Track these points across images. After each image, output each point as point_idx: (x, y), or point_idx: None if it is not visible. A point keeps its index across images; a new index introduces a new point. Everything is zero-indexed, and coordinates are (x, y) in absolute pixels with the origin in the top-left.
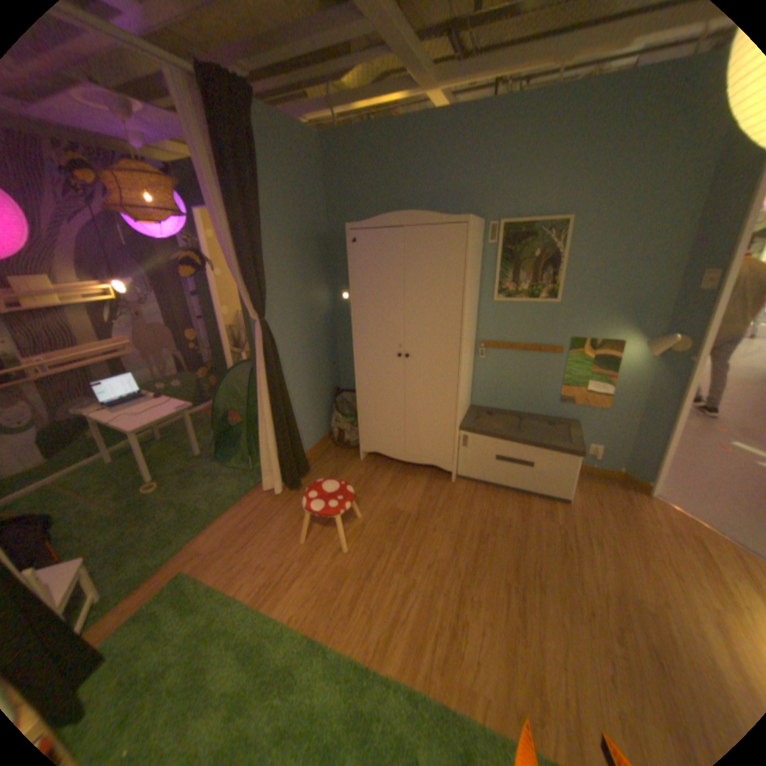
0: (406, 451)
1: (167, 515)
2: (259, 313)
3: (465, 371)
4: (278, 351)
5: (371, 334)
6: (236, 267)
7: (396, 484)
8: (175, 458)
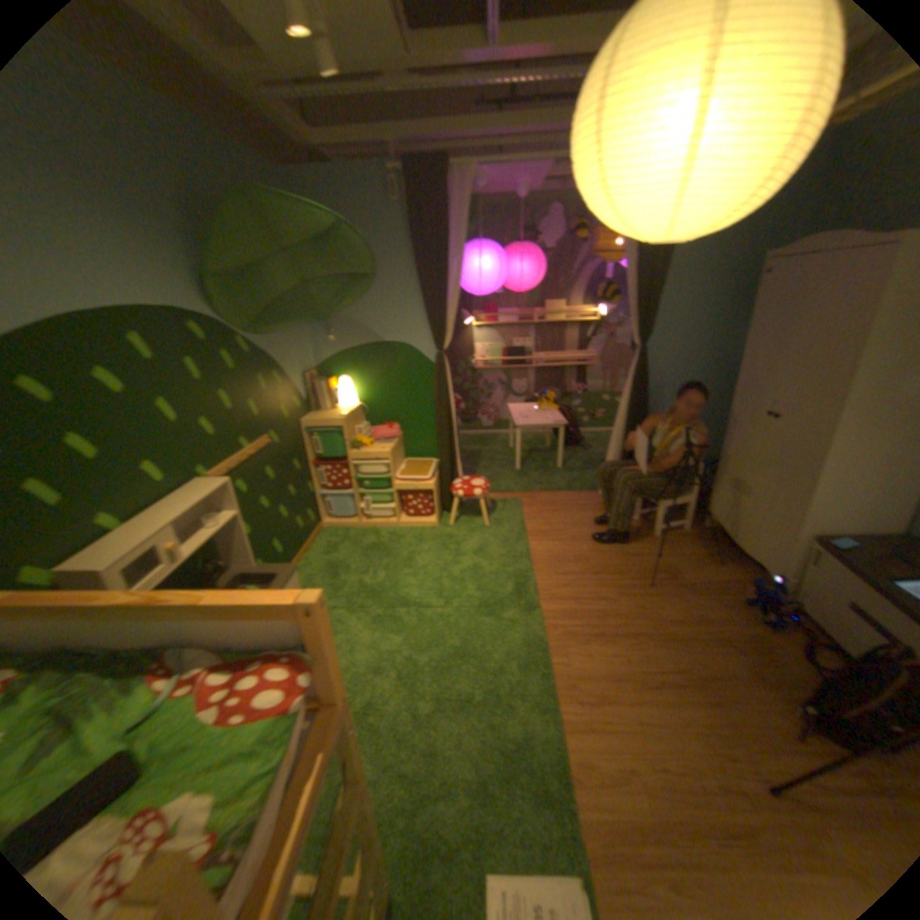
0: (745, 538)
1: (540, 475)
2: (648, 341)
3: (854, 462)
4: (659, 381)
5: (752, 382)
6: (634, 299)
7: (707, 560)
8: (577, 451)
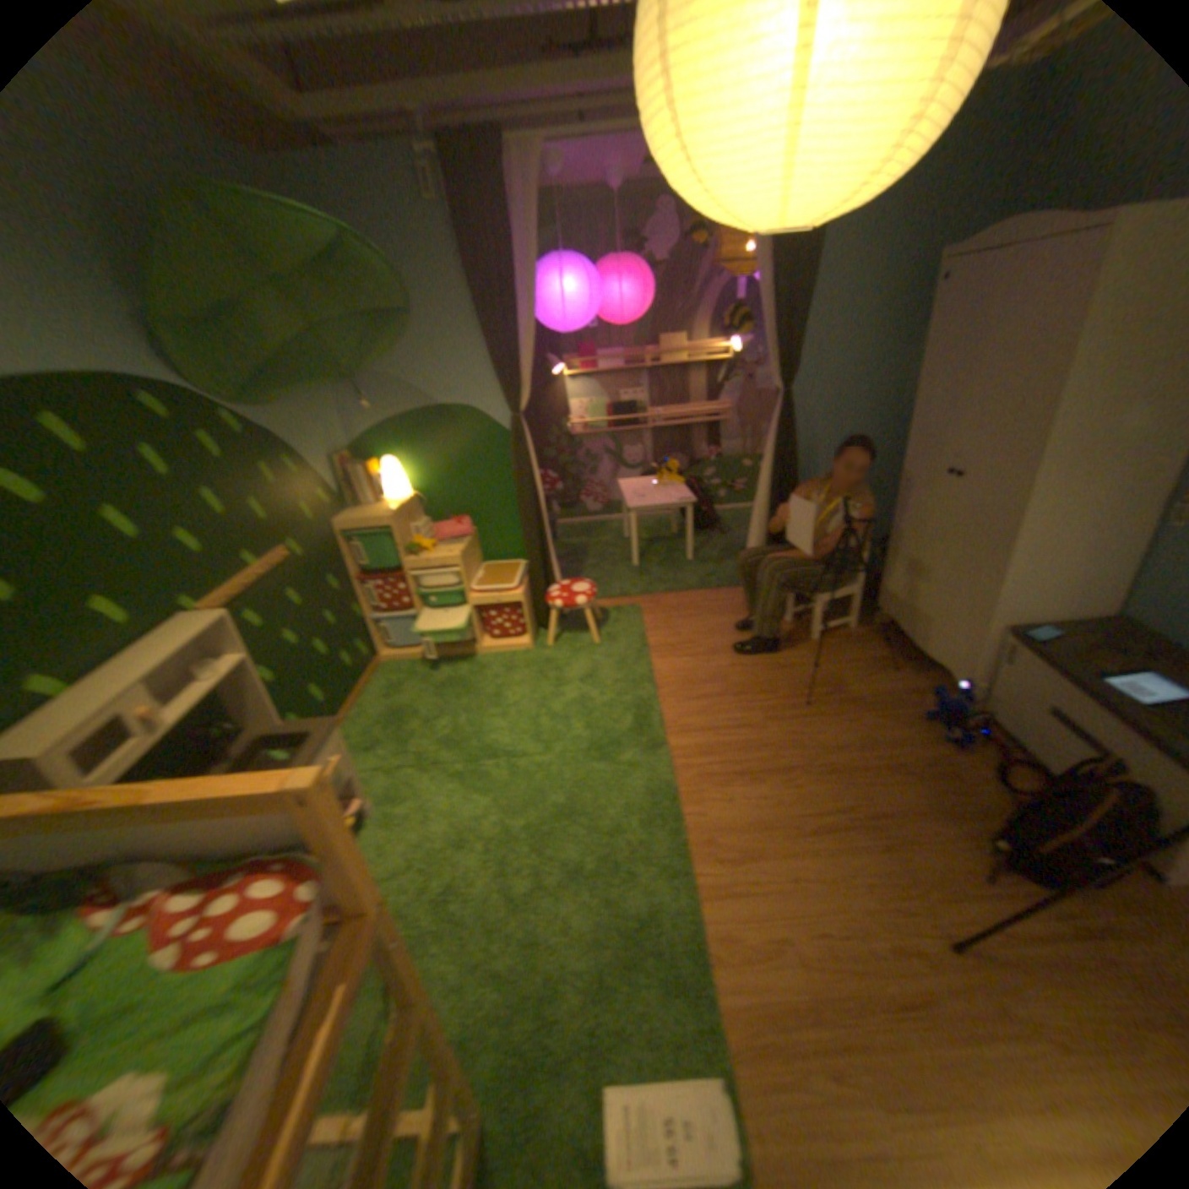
0: (924, 634)
1: (666, 571)
2: (794, 383)
3: (1056, 529)
4: (811, 436)
5: (928, 431)
6: (773, 326)
7: (878, 666)
8: (713, 537)
